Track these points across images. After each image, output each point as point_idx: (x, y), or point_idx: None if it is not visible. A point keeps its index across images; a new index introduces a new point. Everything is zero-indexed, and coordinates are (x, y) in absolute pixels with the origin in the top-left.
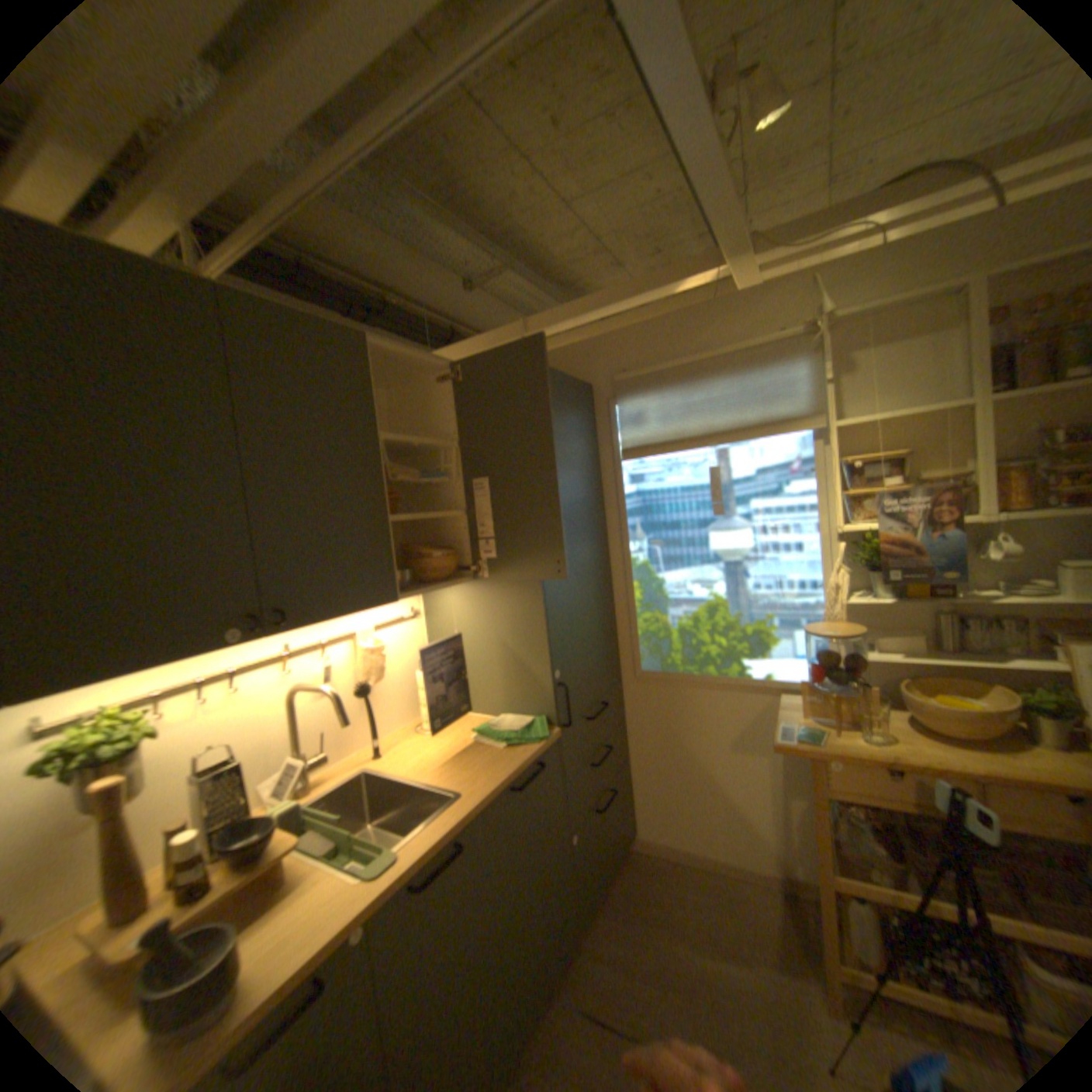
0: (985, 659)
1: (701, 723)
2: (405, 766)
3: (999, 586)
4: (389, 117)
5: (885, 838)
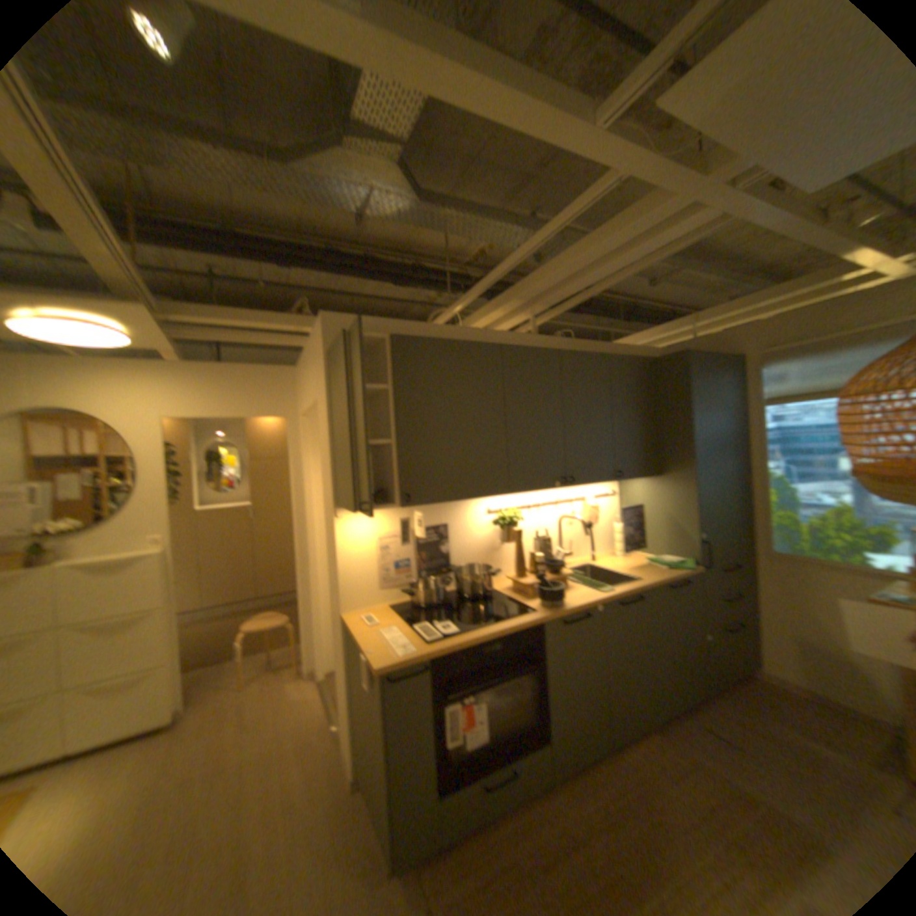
0: None
1: (825, 596)
2: (609, 567)
3: None
4: (633, 269)
5: None
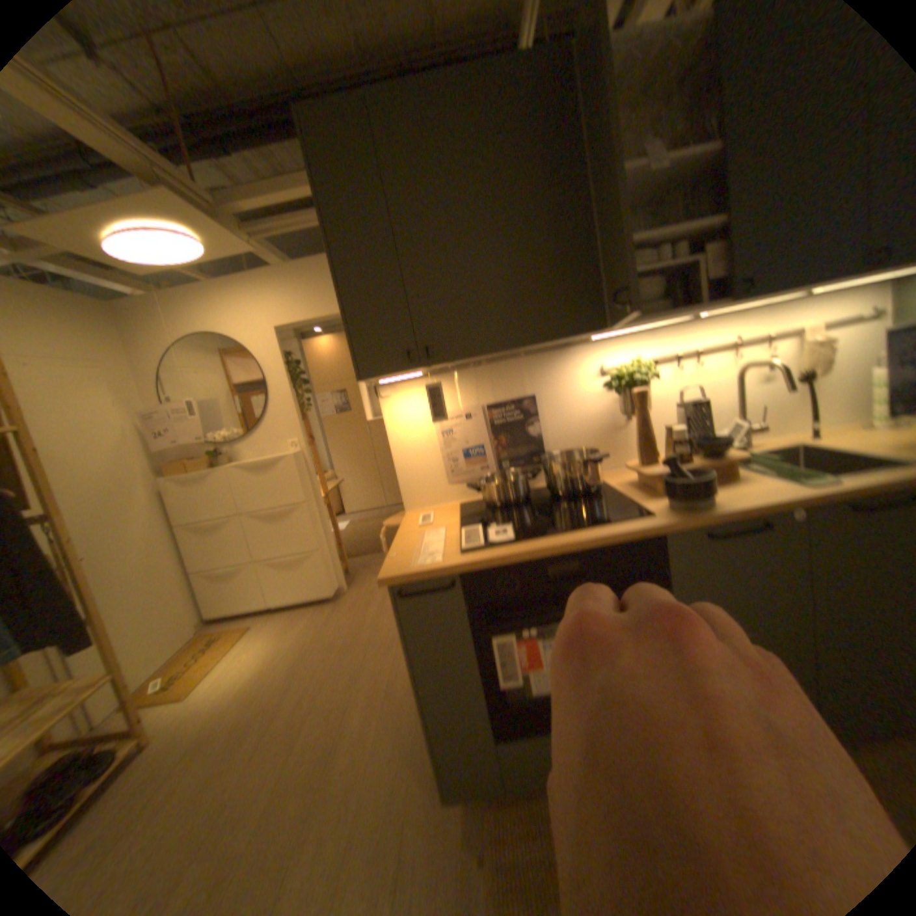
0: None
1: None
2: (849, 444)
3: None
4: None
5: None
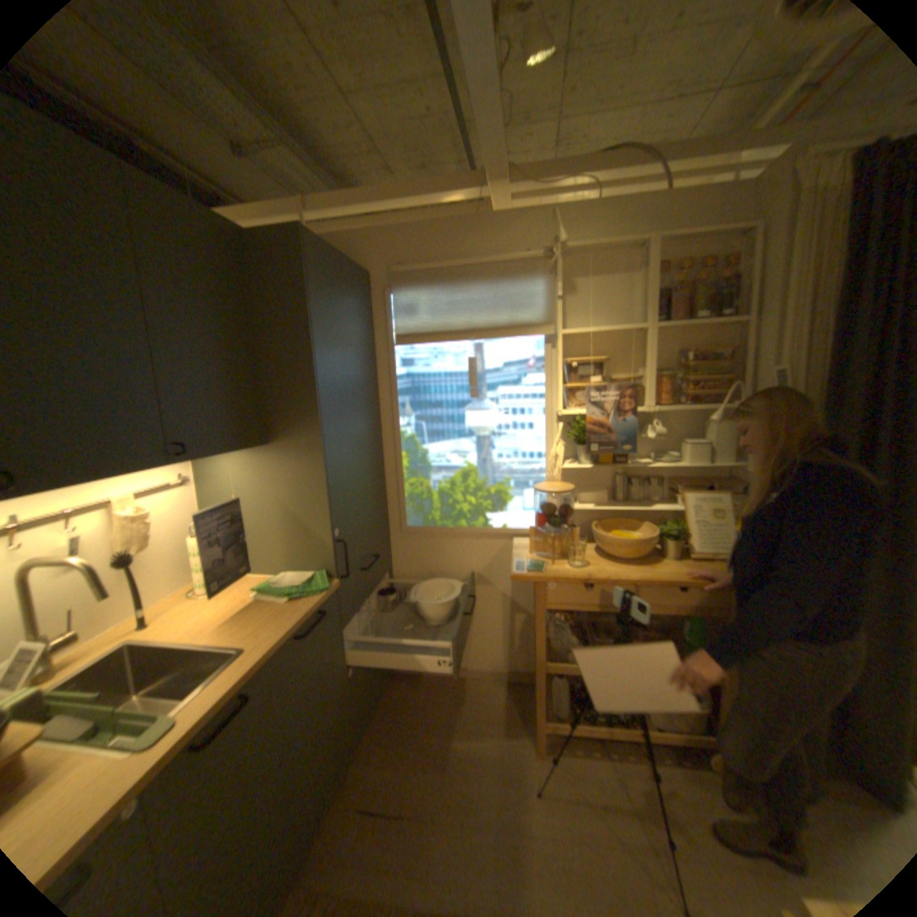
0: (639, 505)
1: (453, 565)
2: (177, 632)
3: (649, 456)
4: None
5: (577, 631)
